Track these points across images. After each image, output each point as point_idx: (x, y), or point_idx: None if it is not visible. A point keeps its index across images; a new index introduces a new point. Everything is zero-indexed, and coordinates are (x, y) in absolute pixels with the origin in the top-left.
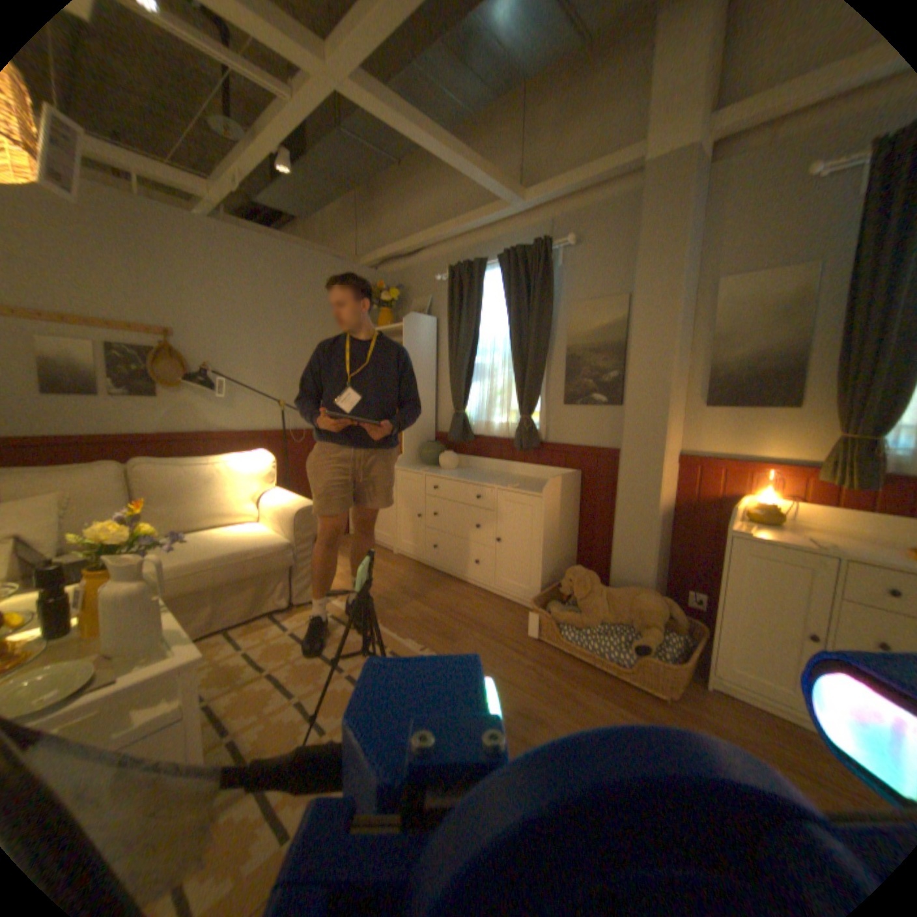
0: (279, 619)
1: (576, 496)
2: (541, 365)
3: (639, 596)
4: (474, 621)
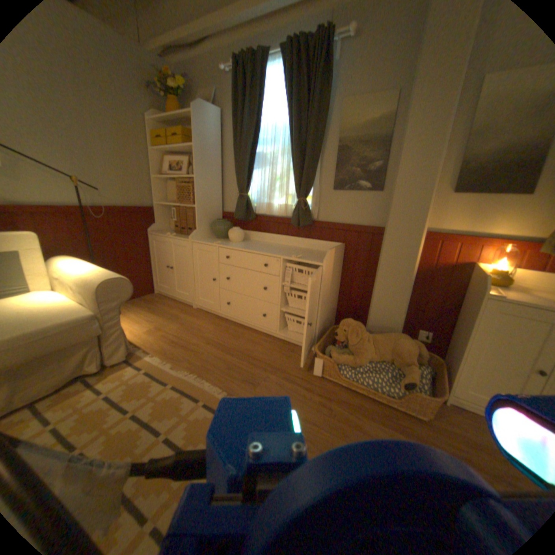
0: (92, 382)
1: (340, 263)
2: (317, 154)
3: (398, 341)
4: (268, 364)
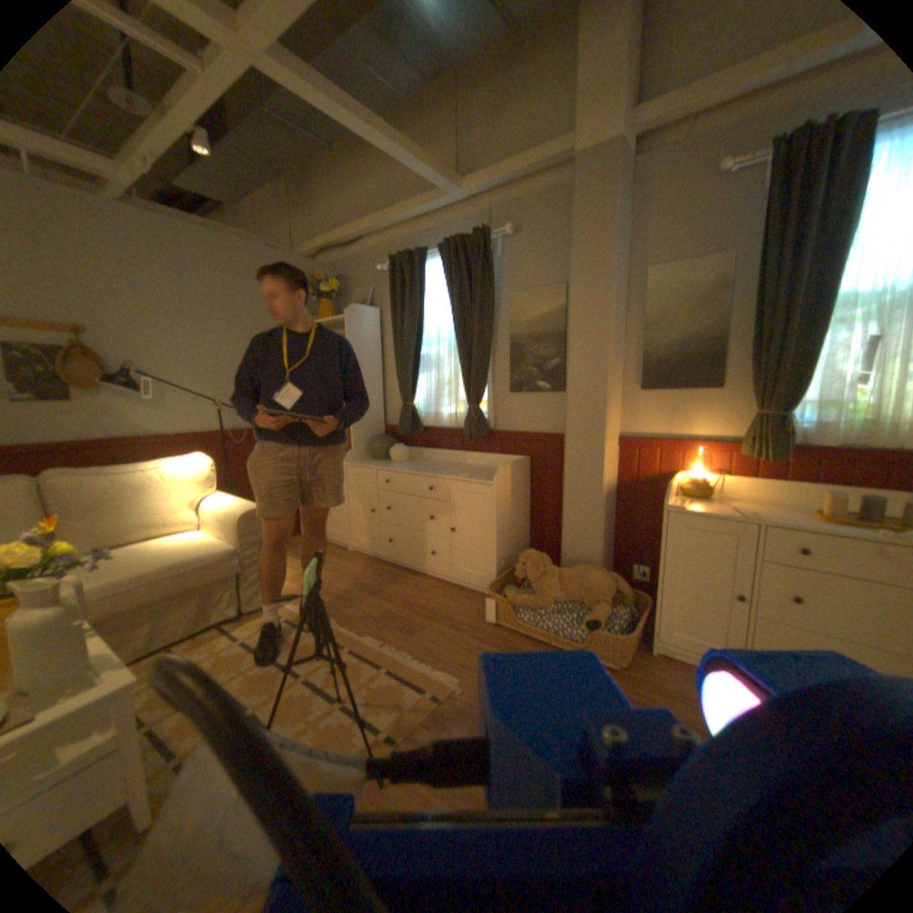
0: (228, 629)
1: (526, 482)
2: (486, 354)
3: (588, 573)
4: (433, 612)
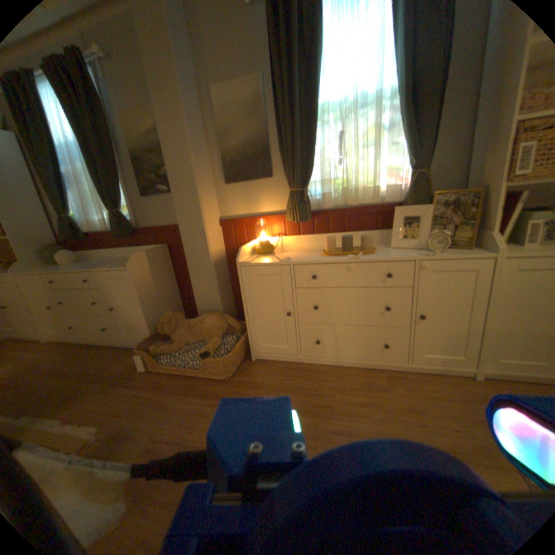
0: None
1: (167, 262)
2: (112, 166)
3: (206, 319)
4: (99, 375)
